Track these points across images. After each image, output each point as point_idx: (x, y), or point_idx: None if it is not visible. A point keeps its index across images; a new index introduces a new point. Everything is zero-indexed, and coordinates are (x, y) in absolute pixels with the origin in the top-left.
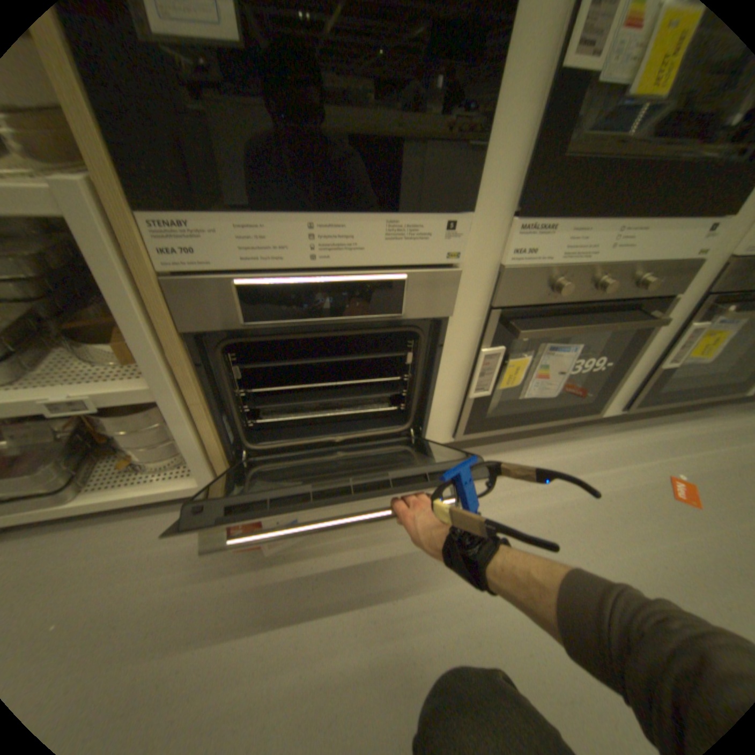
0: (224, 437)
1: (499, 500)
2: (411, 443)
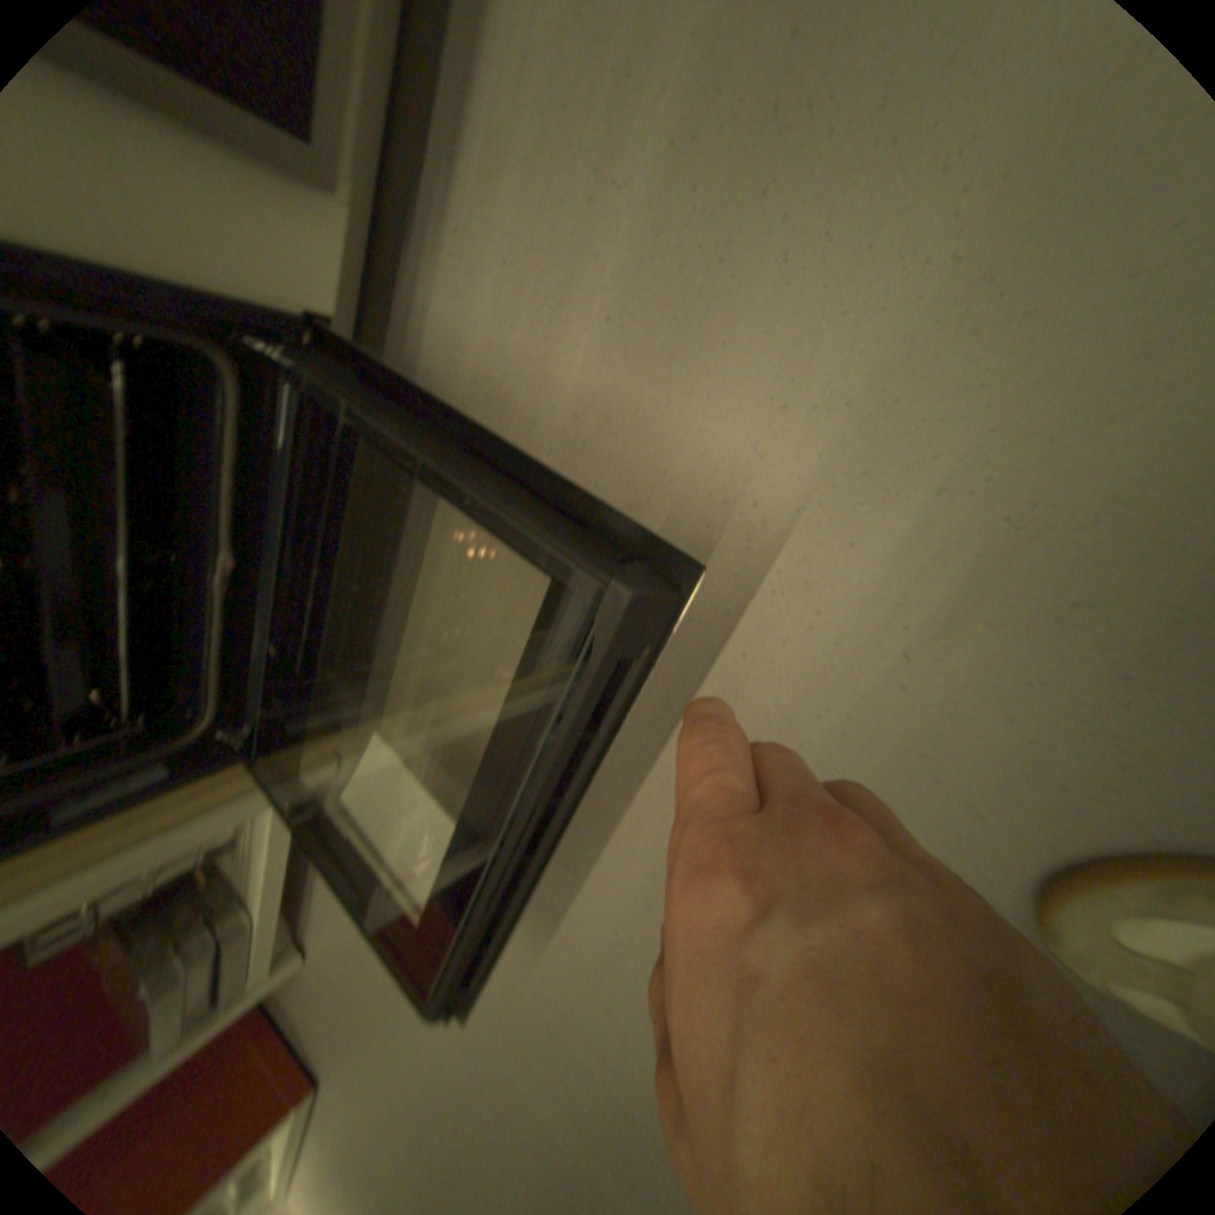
0: (165, 776)
1: (622, 150)
2: (320, 357)
